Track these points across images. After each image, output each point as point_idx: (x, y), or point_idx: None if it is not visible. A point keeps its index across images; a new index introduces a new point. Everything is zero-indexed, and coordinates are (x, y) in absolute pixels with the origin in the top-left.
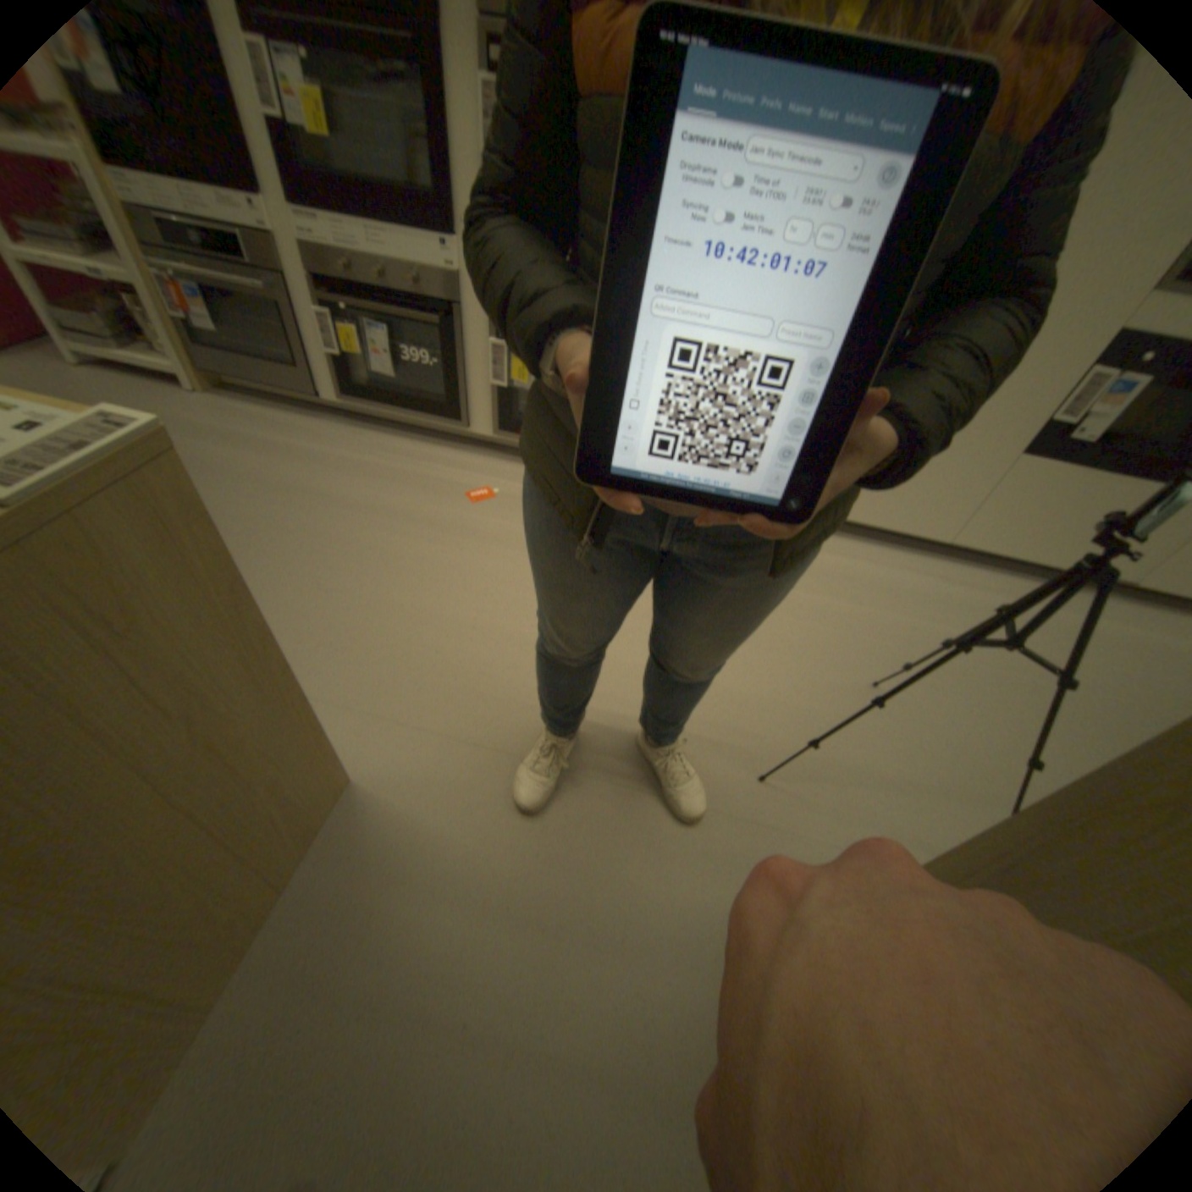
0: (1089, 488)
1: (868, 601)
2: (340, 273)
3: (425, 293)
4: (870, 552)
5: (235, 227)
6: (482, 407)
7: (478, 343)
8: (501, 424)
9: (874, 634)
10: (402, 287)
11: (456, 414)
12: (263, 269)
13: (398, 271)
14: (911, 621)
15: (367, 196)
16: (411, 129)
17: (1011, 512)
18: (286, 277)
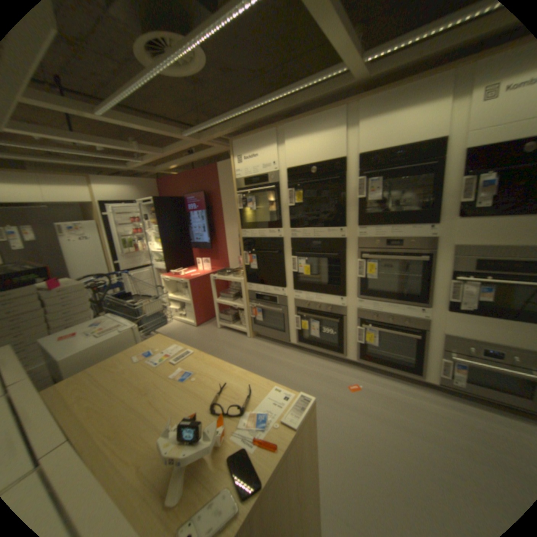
0: None
1: None
2: (306, 308)
3: (334, 314)
4: None
5: (275, 296)
6: (352, 351)
7: (352, 330)
8: (361, 359)
9: None
10: (326, 312)
11: (341, 354)
12: (281, 306)
13: (325, 308)
14: None
15: (318, 289)
16: (334, 273)
17: None
18: (288, 309)
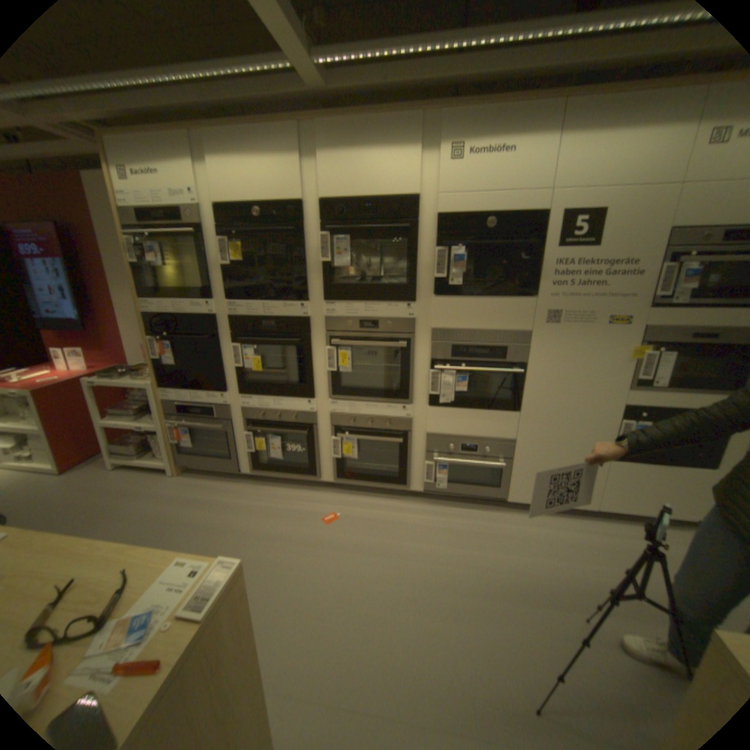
0: (654, 479)
1: (564, 563)
2: (261, 420)
3: (301, 424)
4: (556, 527)
5: (213, 406)
6: (328, 470)
7: (326, 442)
8: (338, 478)
9: (575, 586)
10: (290, 423)
11: (314, 476)
12: (223, 421)
13: (289, 417)
14: (594, 573)
15: (277, 391)
16: (298, 367)
17: (622, 495)
18: (233, 424)
